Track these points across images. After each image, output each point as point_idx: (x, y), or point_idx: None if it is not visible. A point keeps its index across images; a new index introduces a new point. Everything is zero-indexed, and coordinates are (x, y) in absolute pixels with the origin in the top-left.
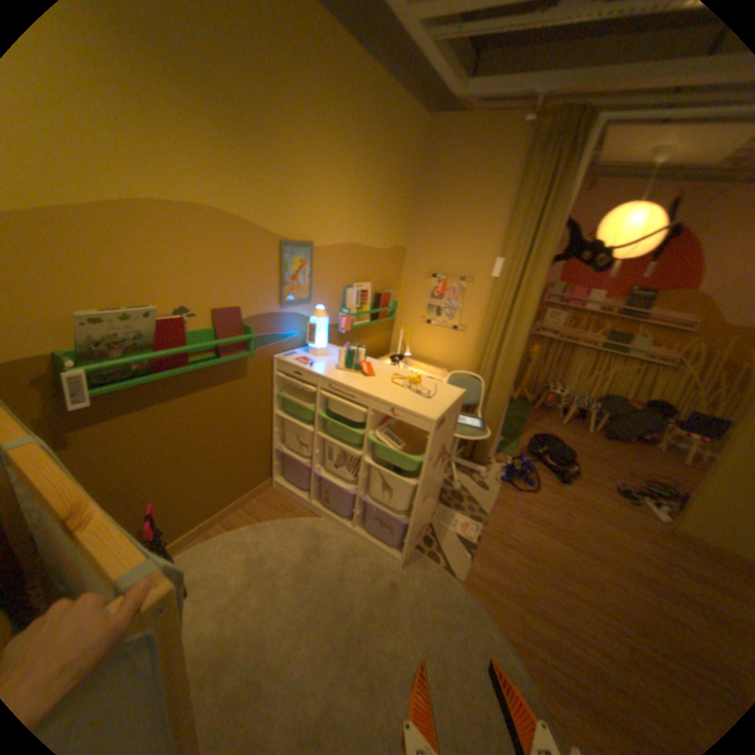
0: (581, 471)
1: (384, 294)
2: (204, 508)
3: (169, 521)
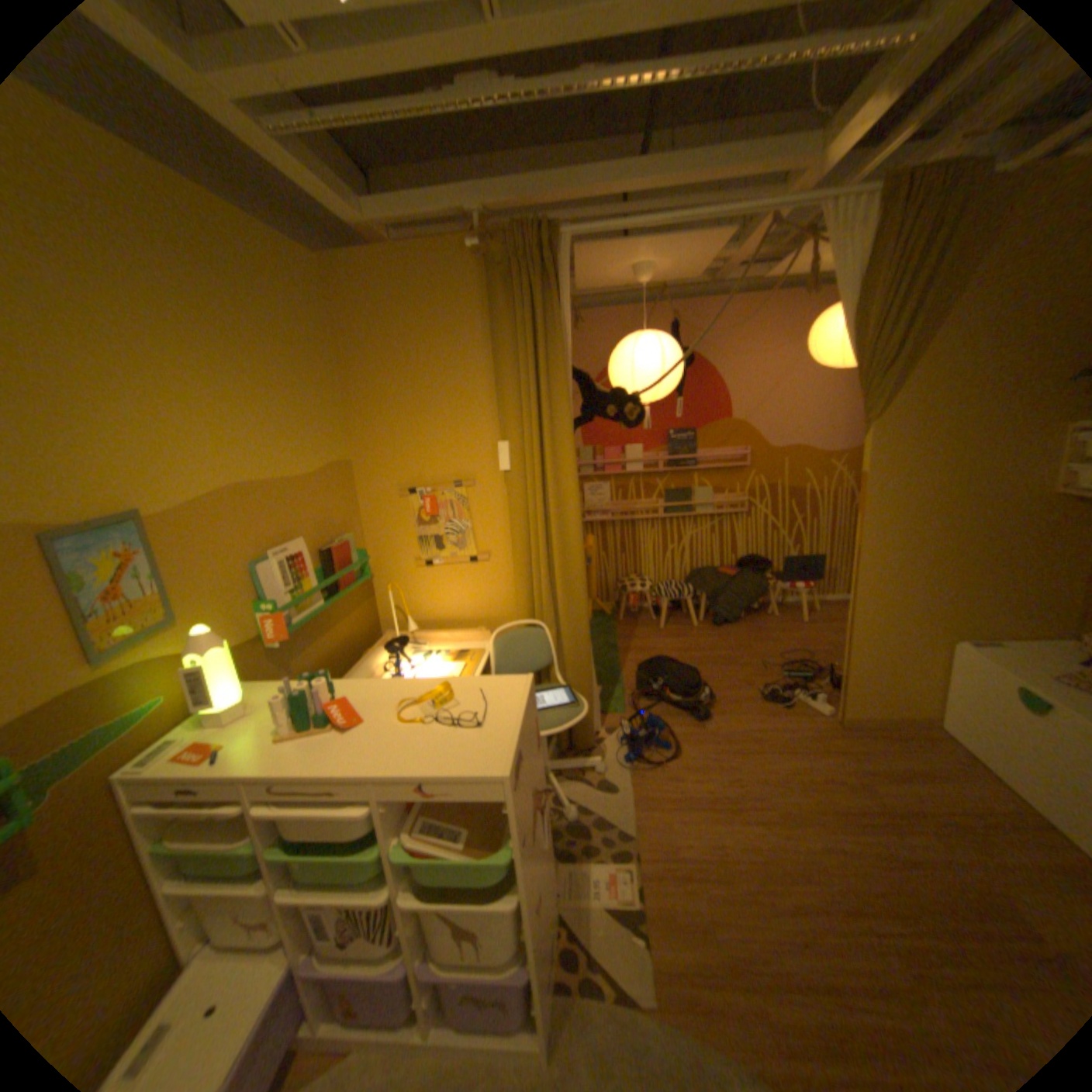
0: (713, 690)
1: (338, 545)
2: None
3: None
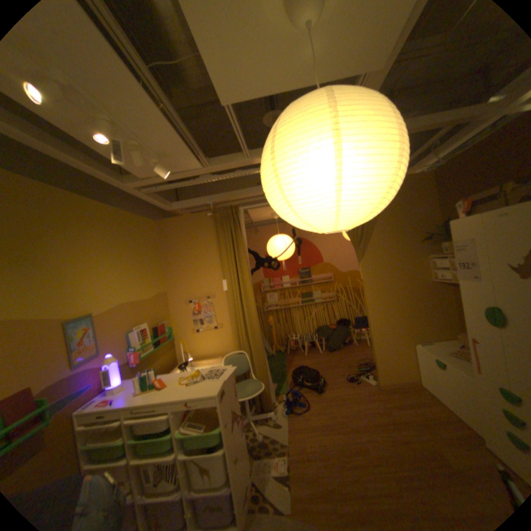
0: (326, 380)
1: (160, 325)
2: None
3: None
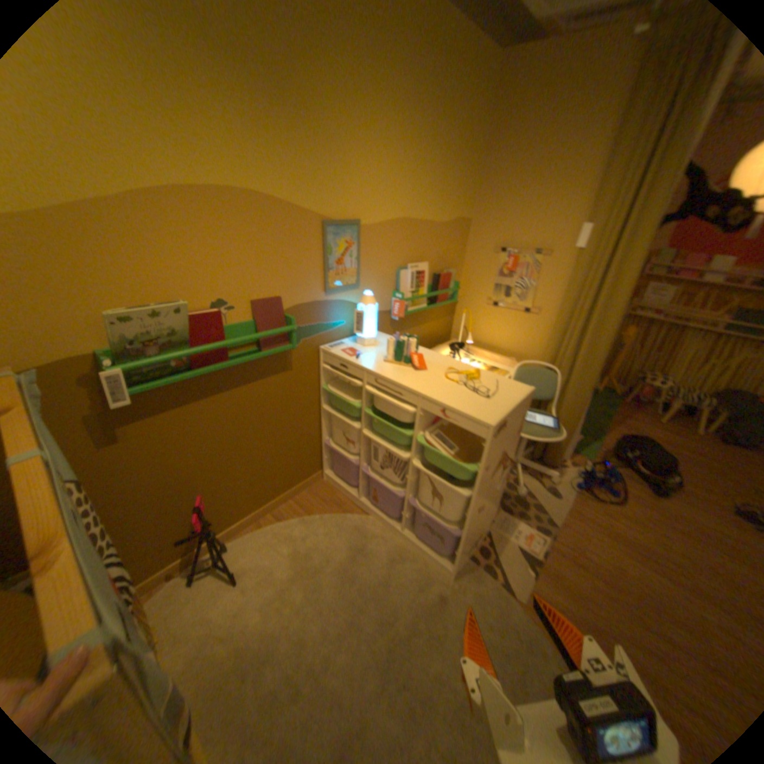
0: (685, 482)
1: (444, 273)
2: (255, 497)
3: (221, 510)
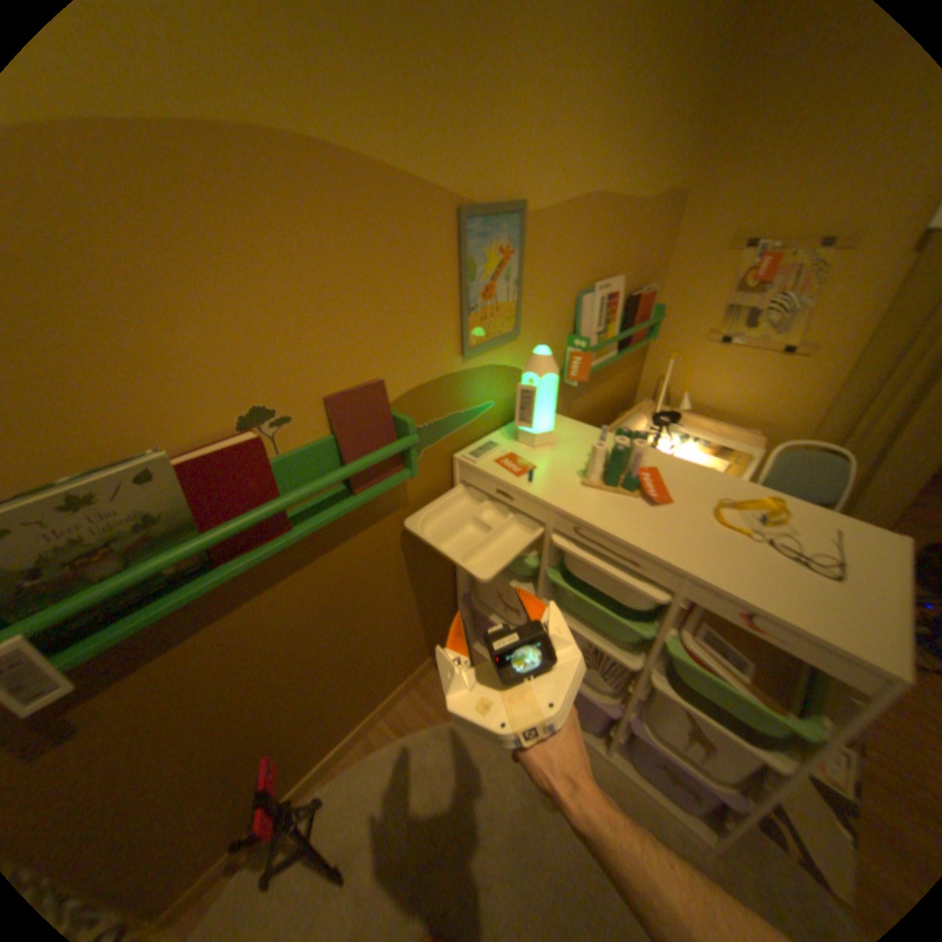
0: None
1: (649, 293)
2: (360, 707)
3: (307, 745)
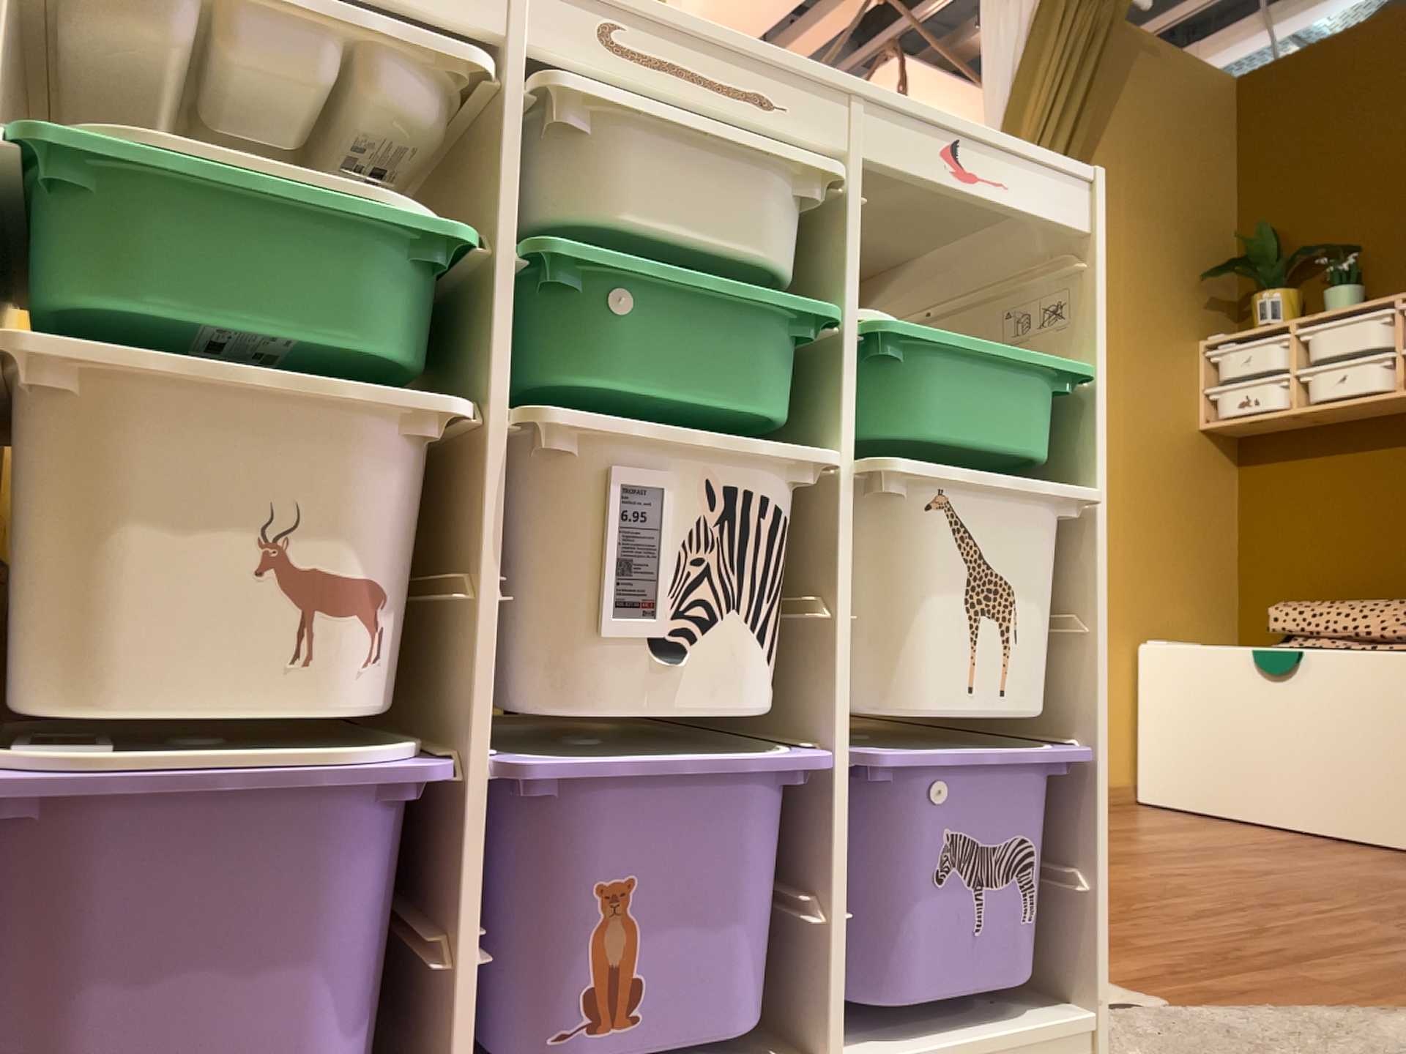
0: None
1: None
2: None
3: None
